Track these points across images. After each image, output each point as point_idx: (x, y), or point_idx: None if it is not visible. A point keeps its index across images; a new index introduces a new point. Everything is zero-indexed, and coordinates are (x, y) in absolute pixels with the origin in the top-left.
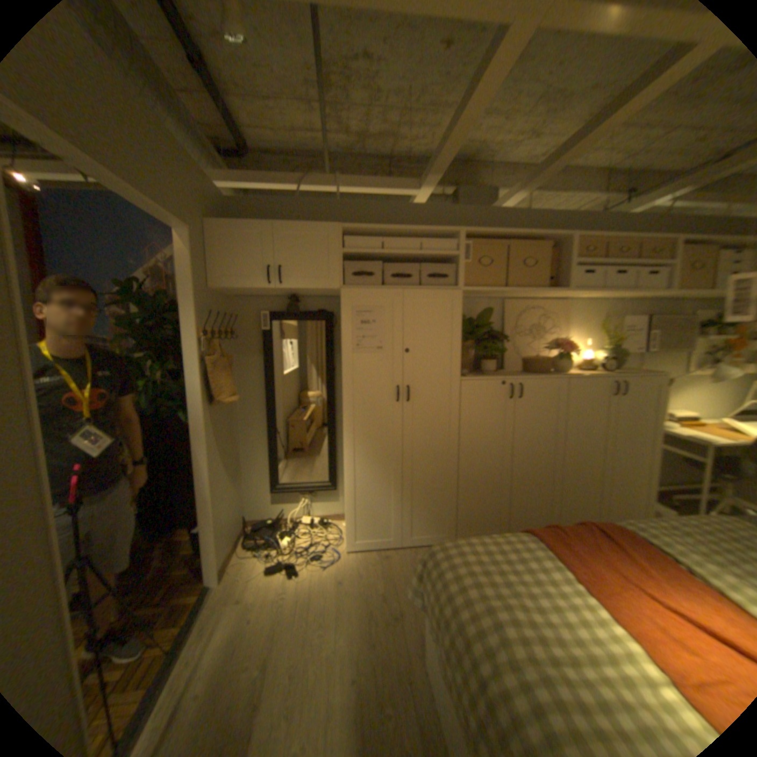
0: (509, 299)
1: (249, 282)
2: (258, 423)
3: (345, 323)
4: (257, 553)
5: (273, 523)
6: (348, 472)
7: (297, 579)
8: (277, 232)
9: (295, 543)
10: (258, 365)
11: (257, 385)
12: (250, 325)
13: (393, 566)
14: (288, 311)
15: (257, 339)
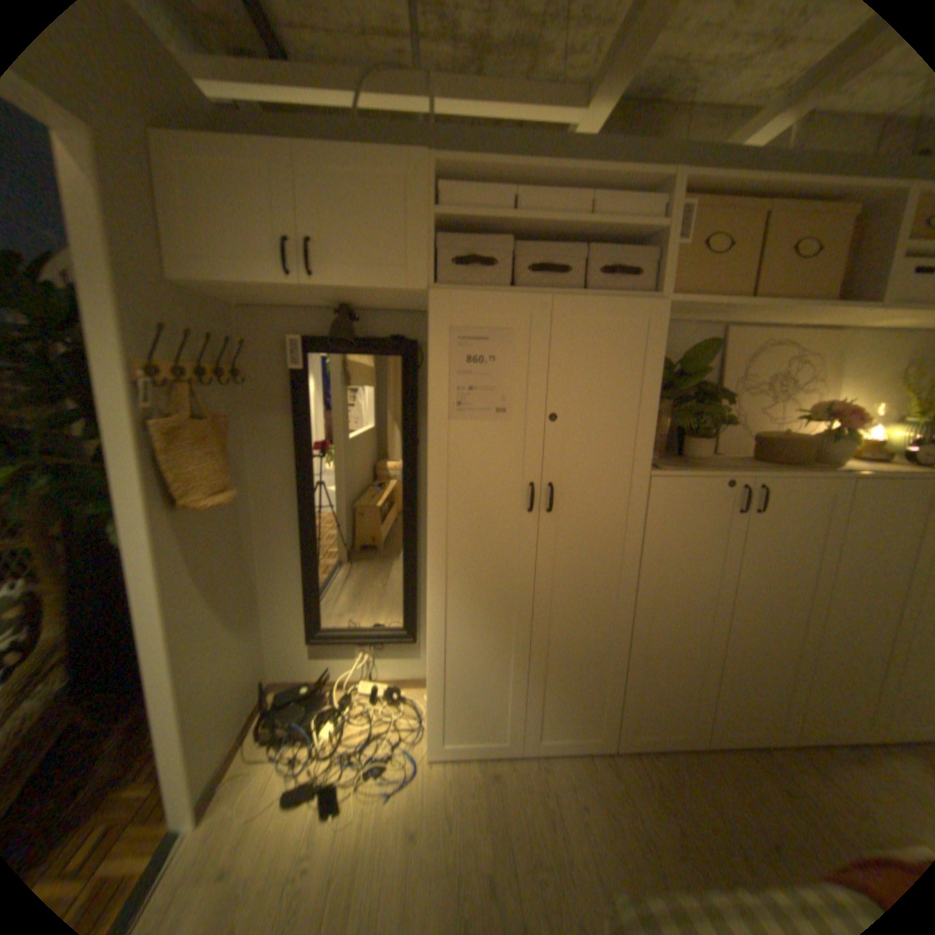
0: (738, 326)
1: (248, 271)
2: (288, 528)
3: (437, 359)
4: (276, 755)
5: (314, 688)
6: (434, 632)
7: (337, 819)
8: (303, 164)
9: (343, 735)
10: (287, 430)
11: (285, 464)
12: (271, 360)
13: (509, 799)
14: (338, 336)
15: (284, 384)
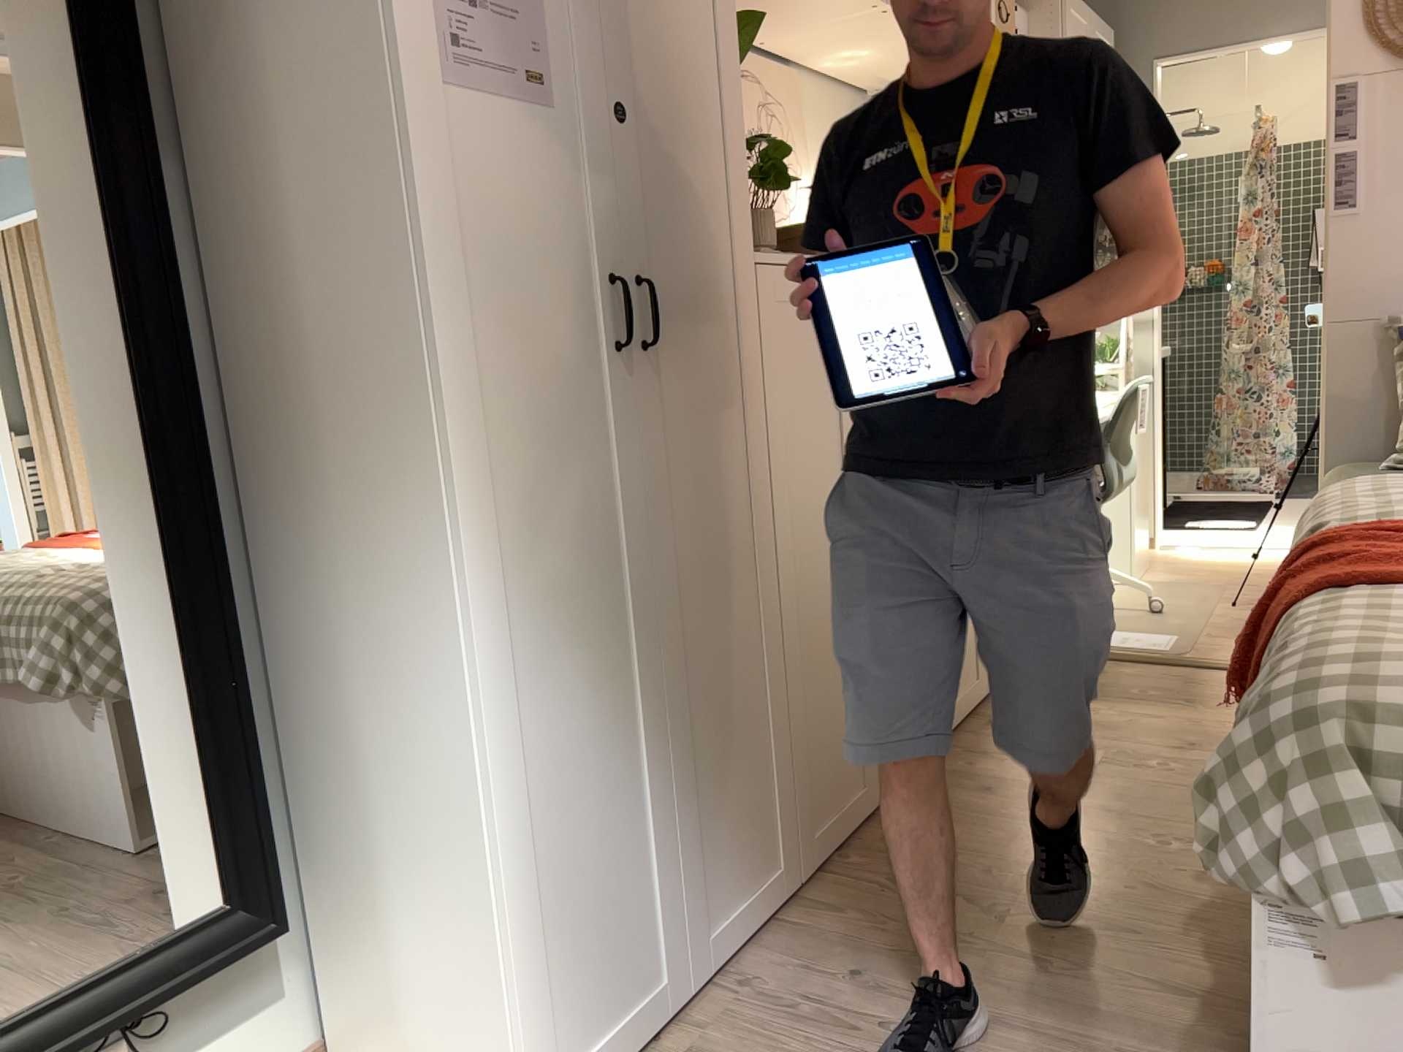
0: None
1: None
2: None
3: None
4: None
5: None
6: (488, 745)
7: None
8: None
9: None
10: None
11: None
12: None
13: None
14: None
15: None
